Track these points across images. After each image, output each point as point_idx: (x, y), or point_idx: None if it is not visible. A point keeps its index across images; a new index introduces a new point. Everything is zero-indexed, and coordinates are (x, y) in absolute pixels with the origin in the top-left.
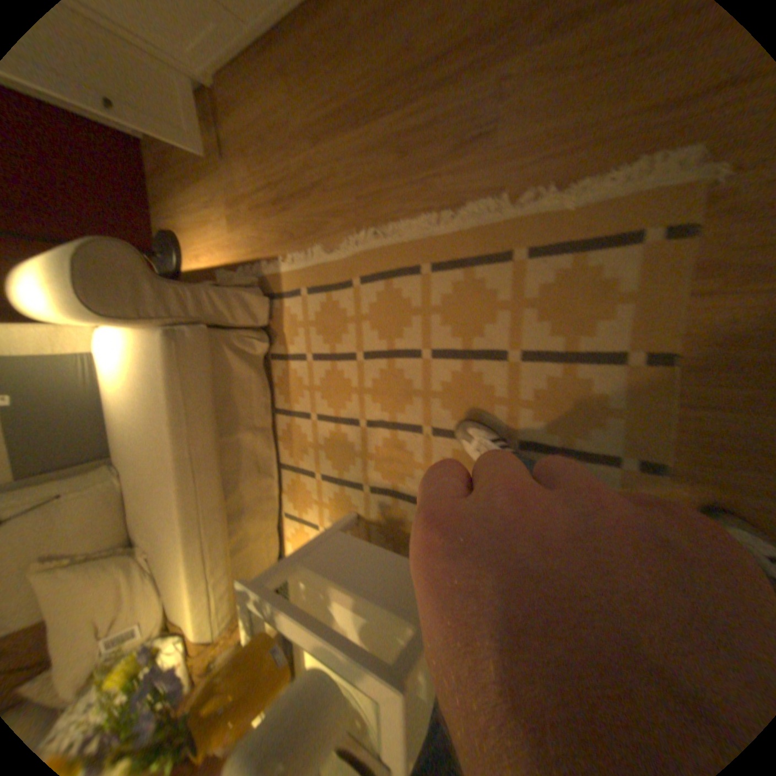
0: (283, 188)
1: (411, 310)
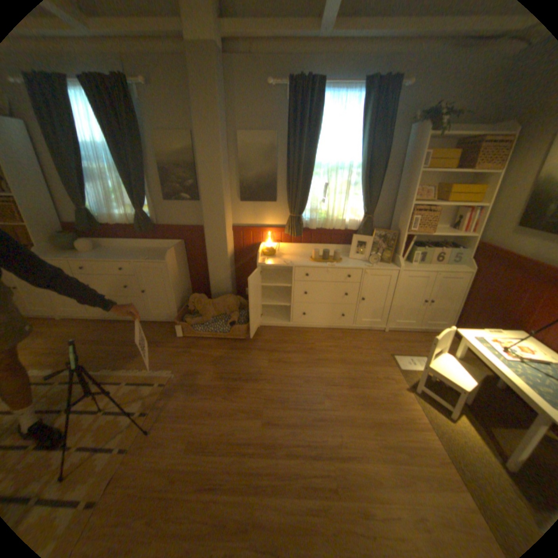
0: (54, 352)
1: (72, 397)
